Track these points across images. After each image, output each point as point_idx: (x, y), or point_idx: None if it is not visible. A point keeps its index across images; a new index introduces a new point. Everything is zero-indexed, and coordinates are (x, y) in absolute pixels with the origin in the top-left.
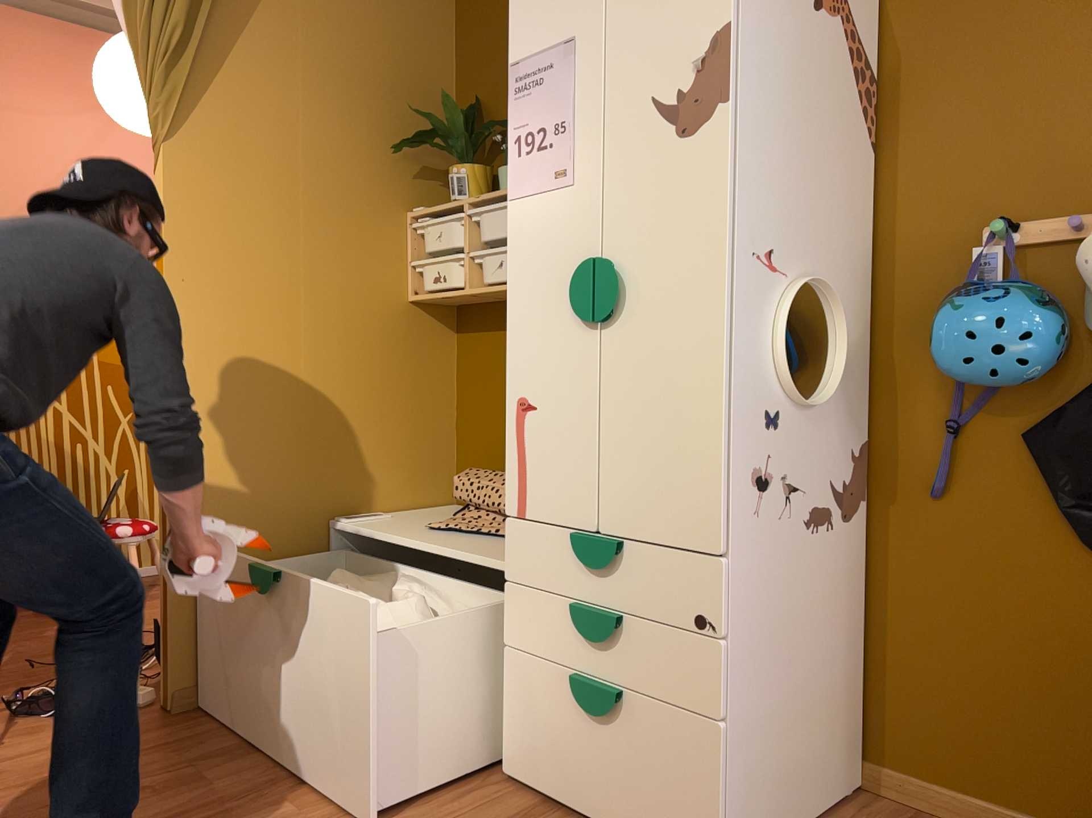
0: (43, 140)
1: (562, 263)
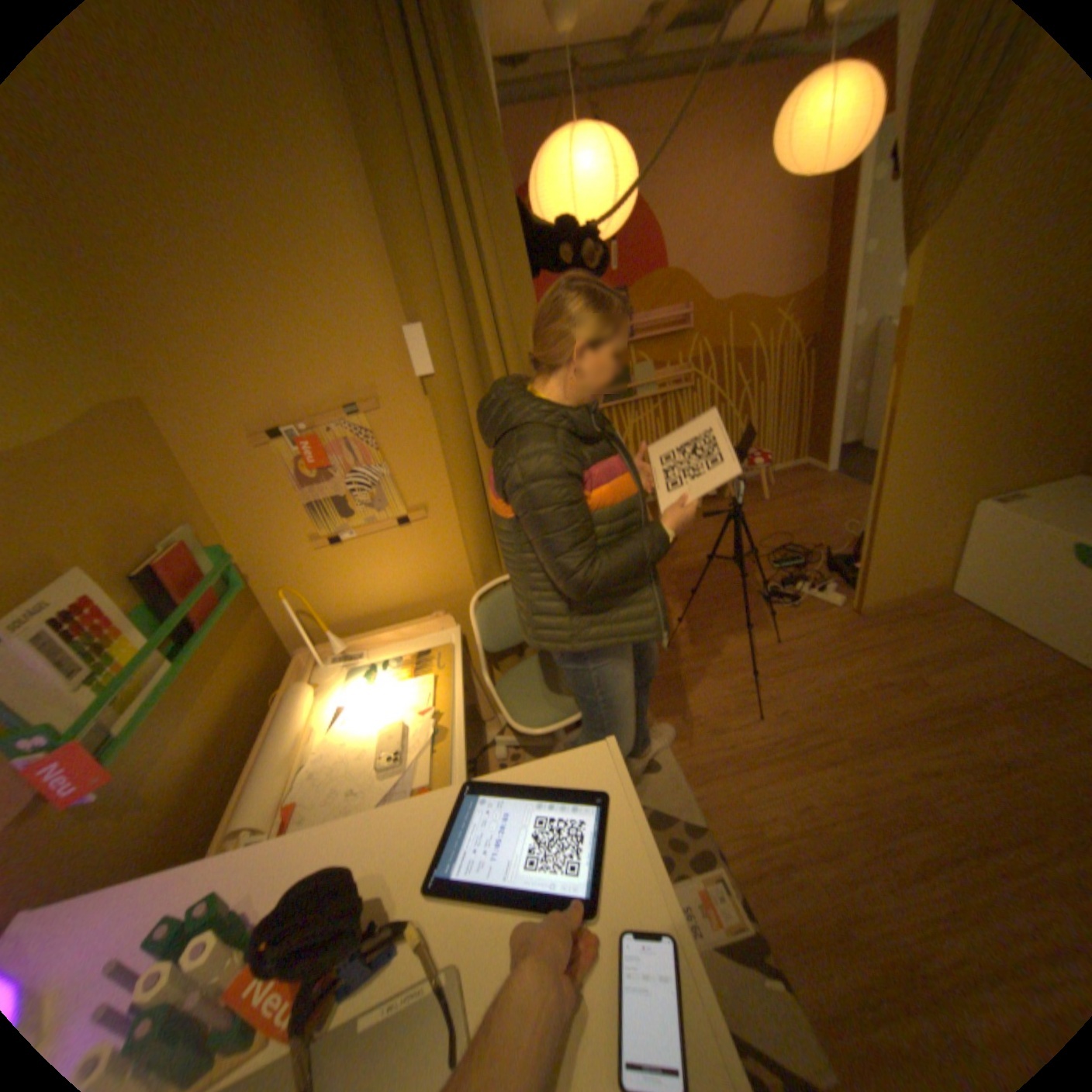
0: (698, 191)
1: None
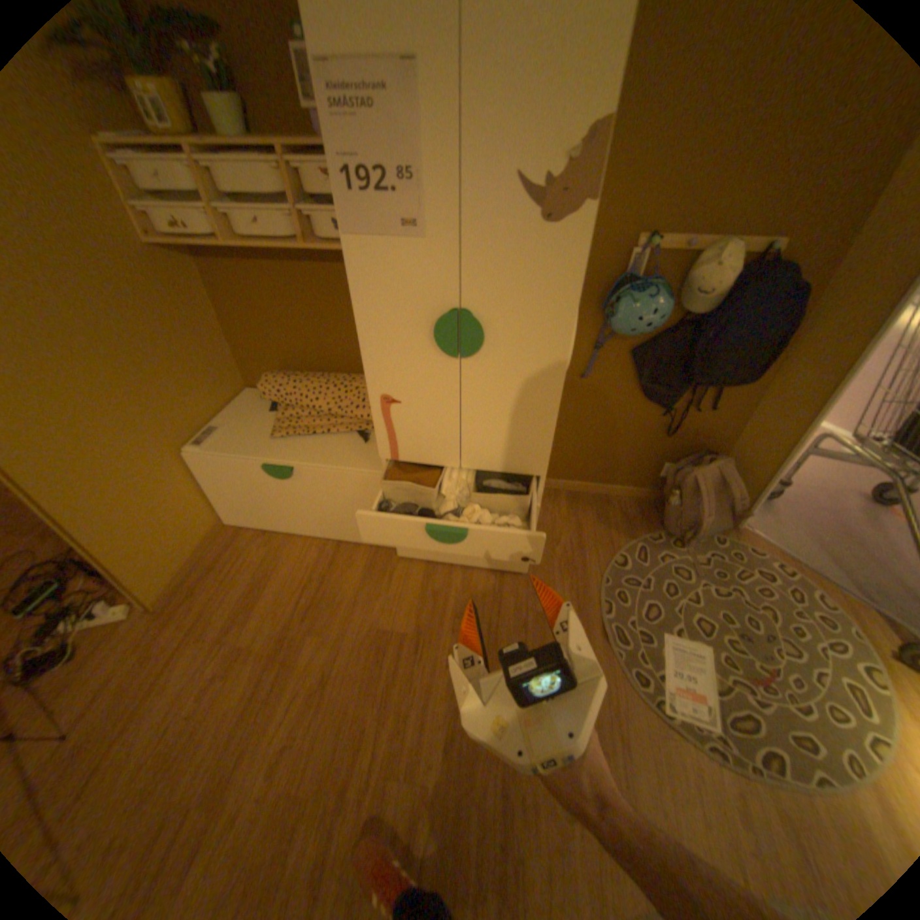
0: None
1: (417, 307)
